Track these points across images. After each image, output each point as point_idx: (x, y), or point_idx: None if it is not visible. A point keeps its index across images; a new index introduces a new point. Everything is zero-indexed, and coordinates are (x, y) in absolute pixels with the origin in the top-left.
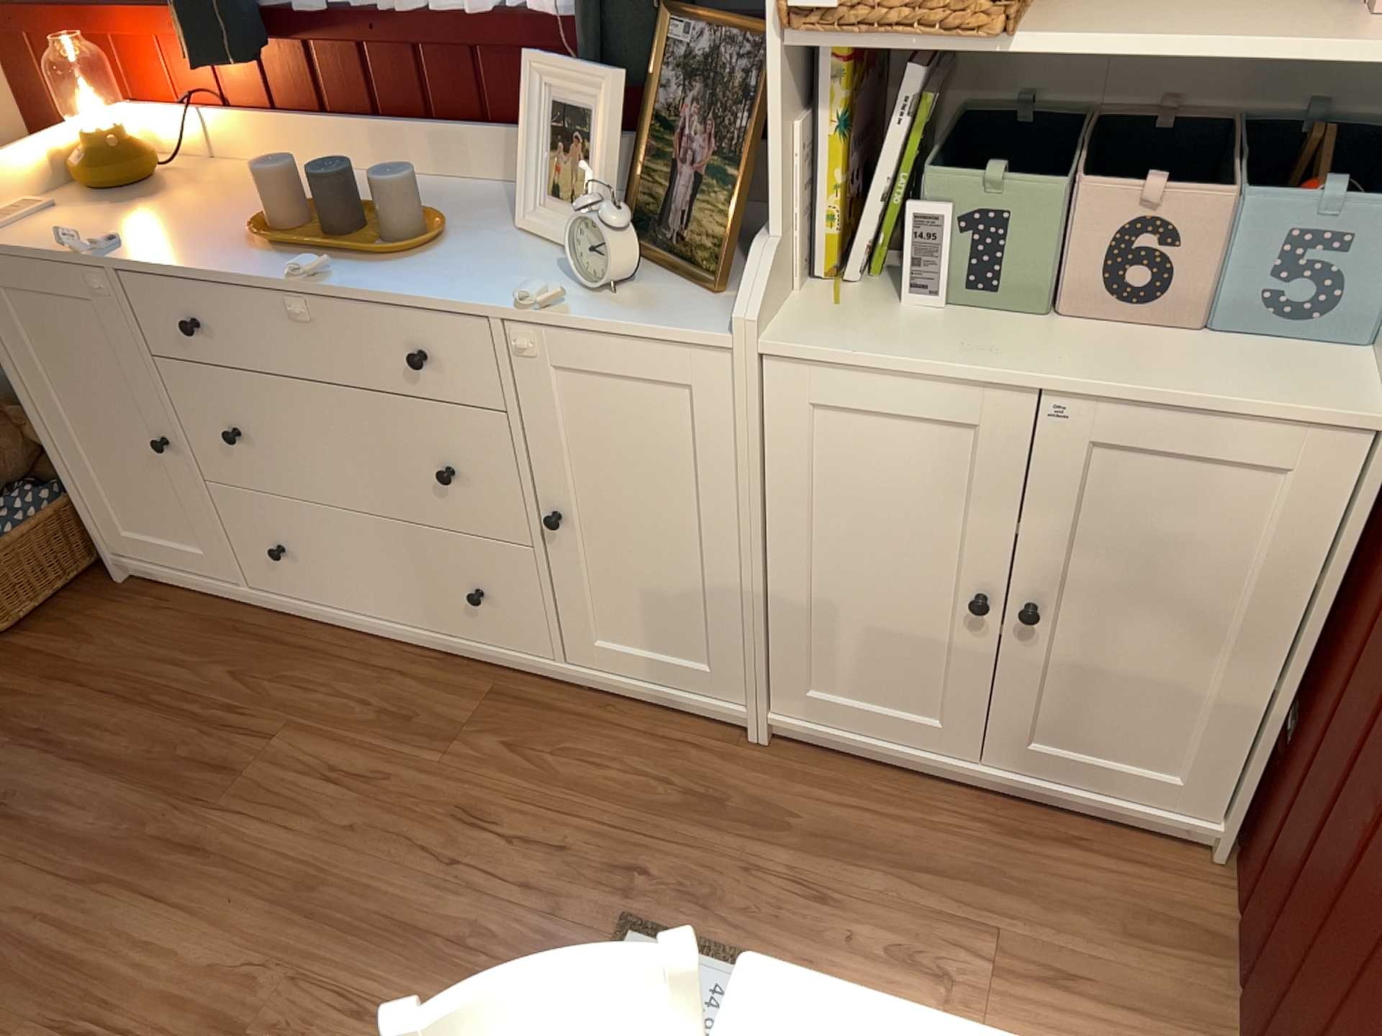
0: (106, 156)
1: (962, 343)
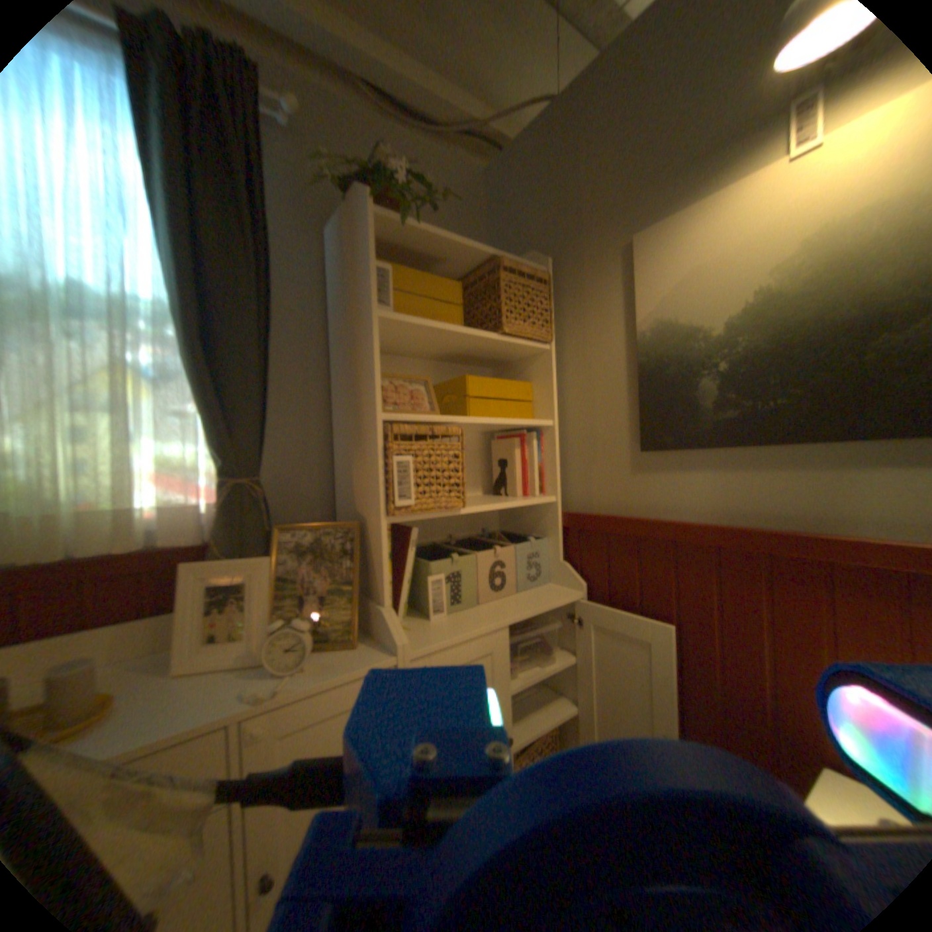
0: None
1: (471, 620)
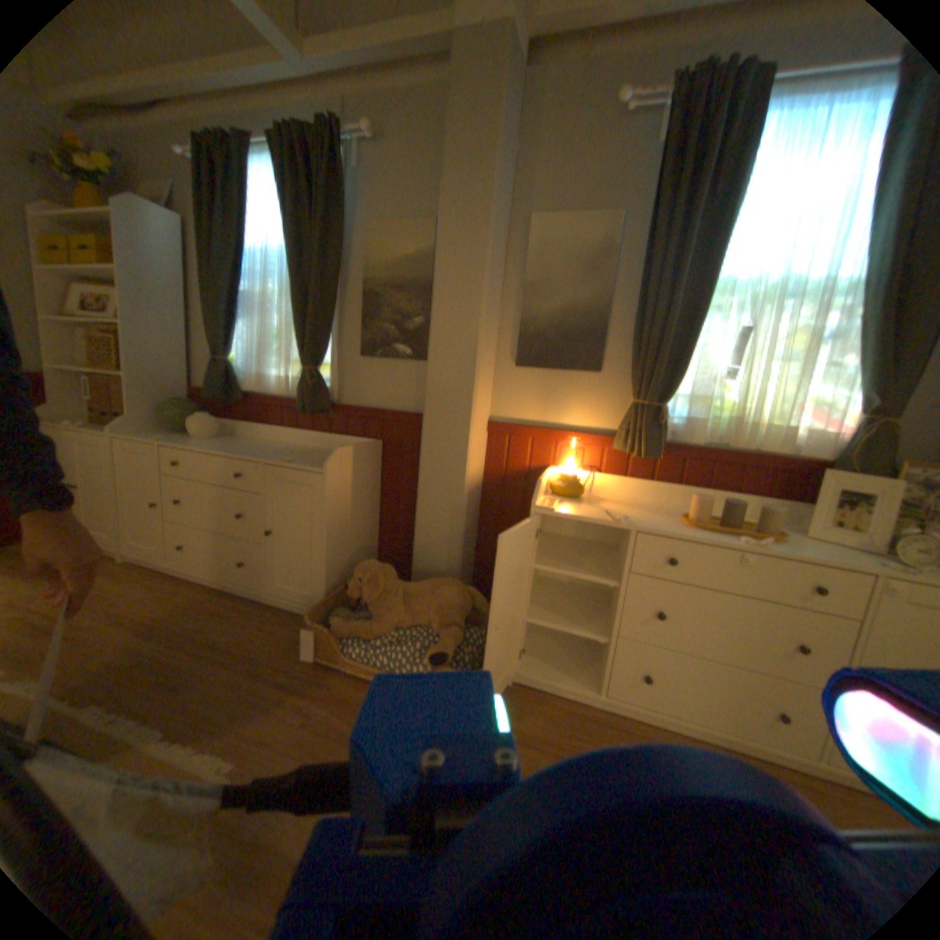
0: (567, 480)
1: None
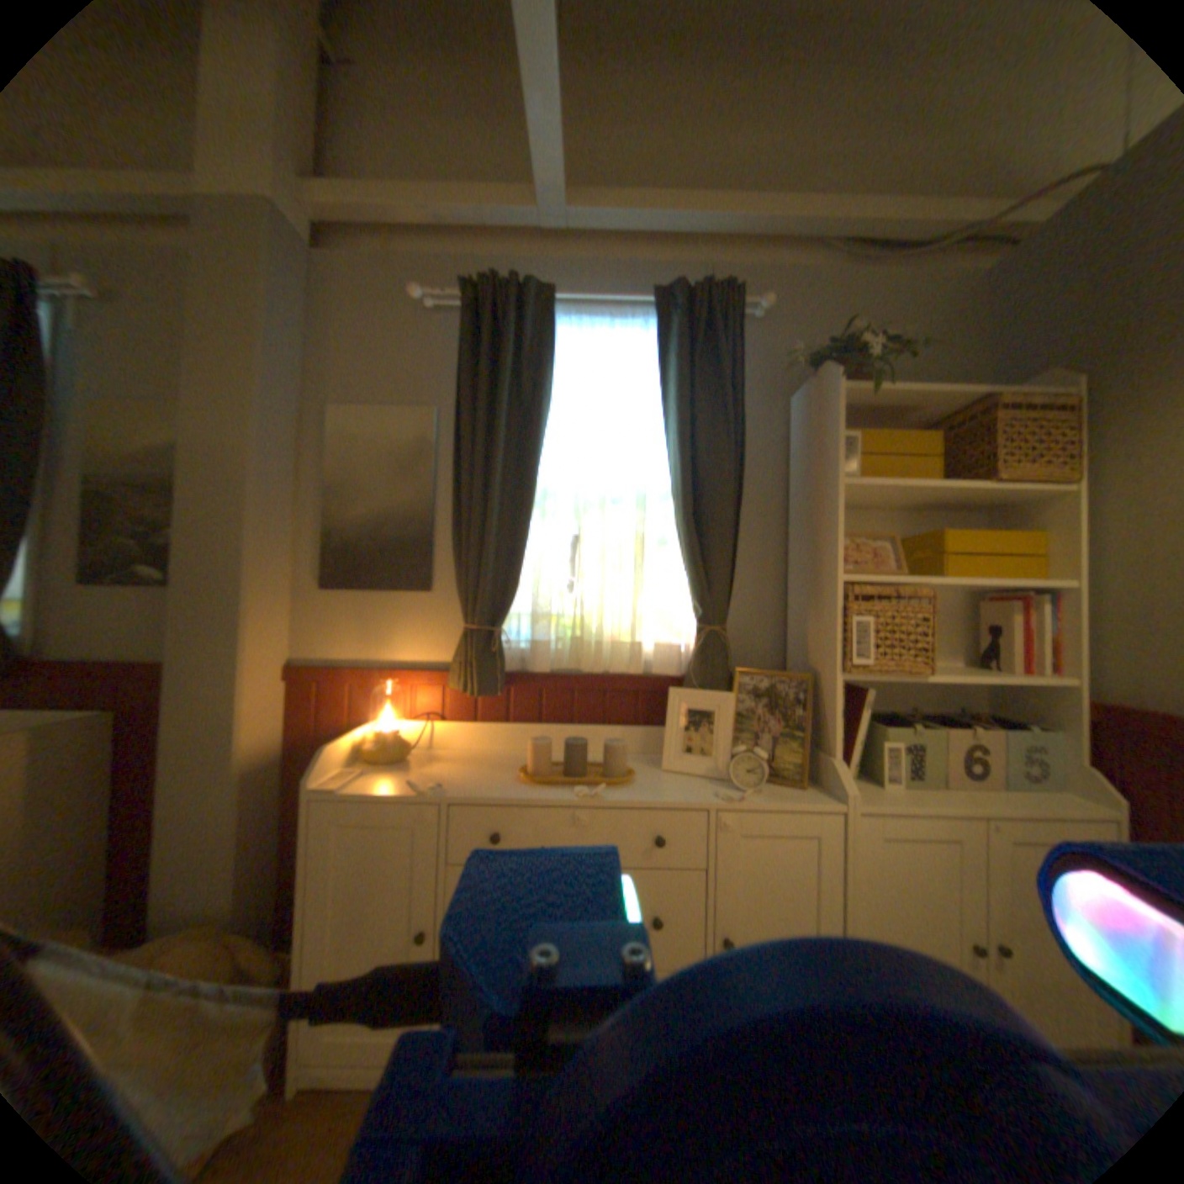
0: (382, 738)
1: (935, 800)
